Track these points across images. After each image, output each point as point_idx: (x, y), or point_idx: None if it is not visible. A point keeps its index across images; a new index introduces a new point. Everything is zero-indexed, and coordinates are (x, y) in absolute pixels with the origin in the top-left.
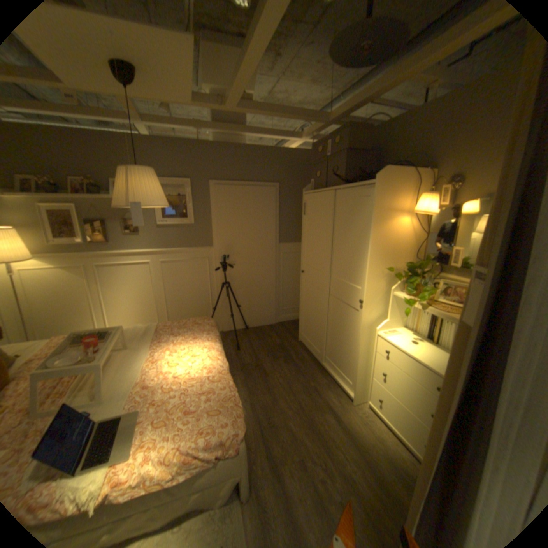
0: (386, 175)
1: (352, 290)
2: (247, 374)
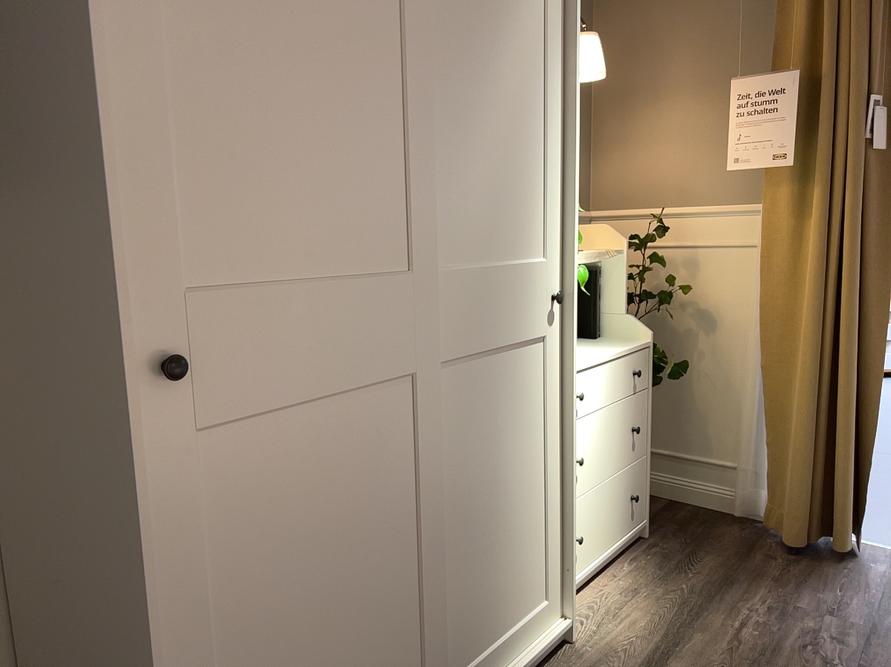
0: None
1: (521, 283)
2: None
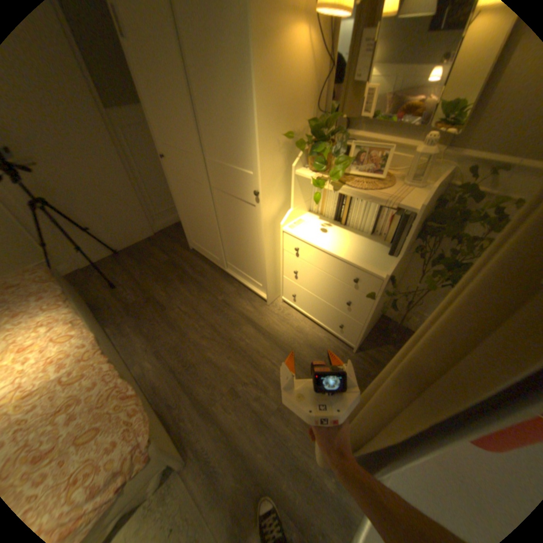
0: None
1: (240, 177)
2: (136, 318)
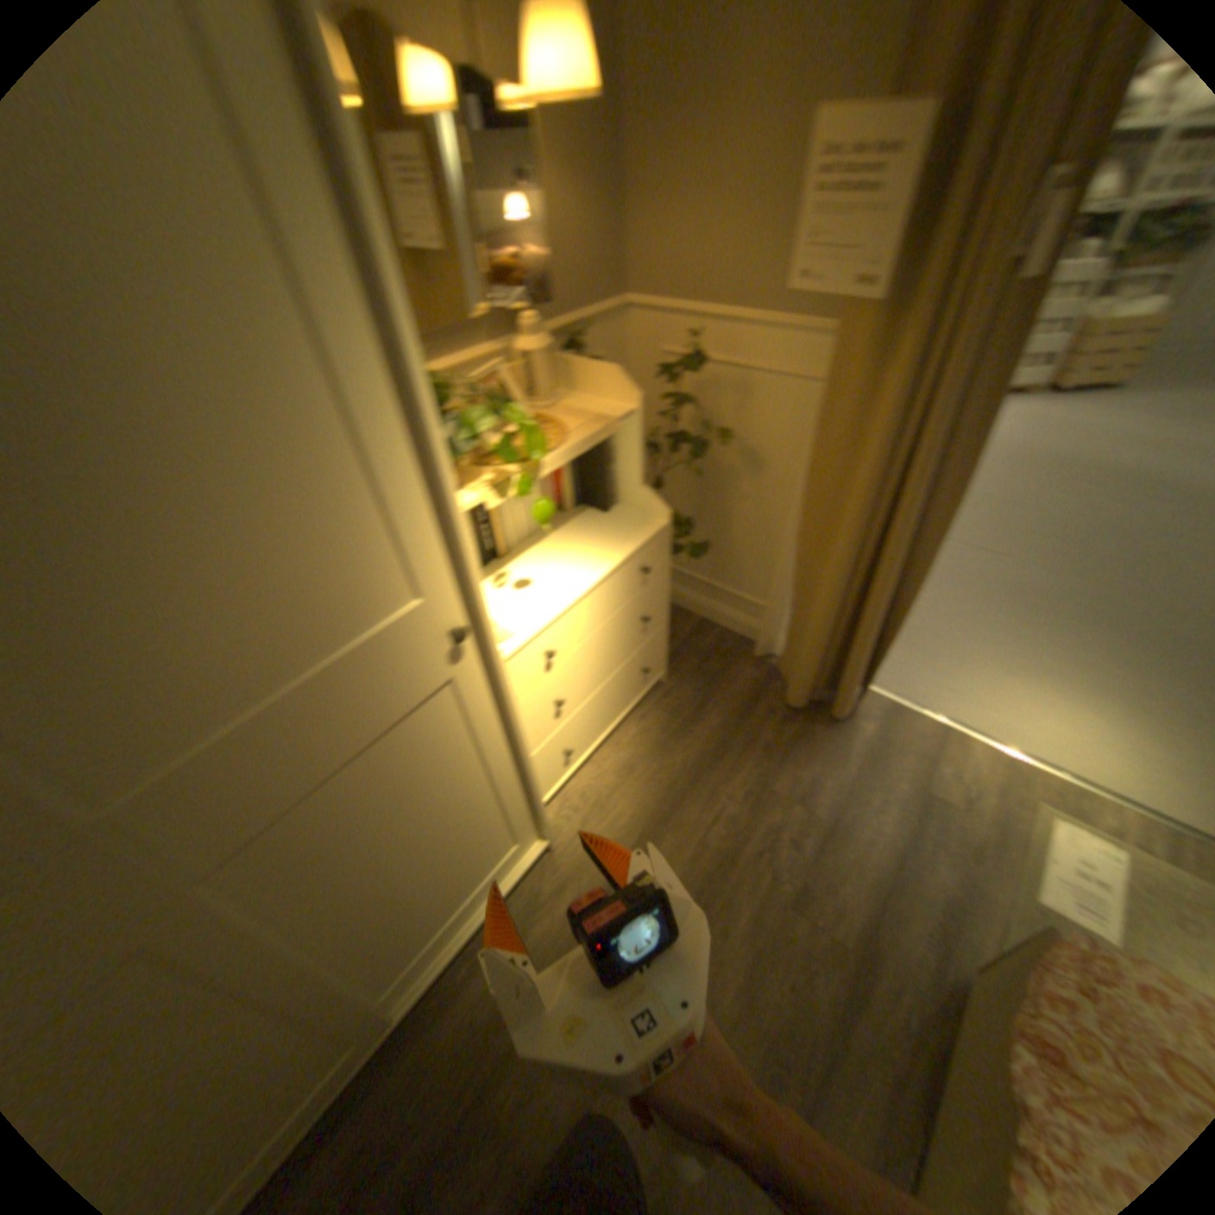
0: None
1: (382, 655)
2: None
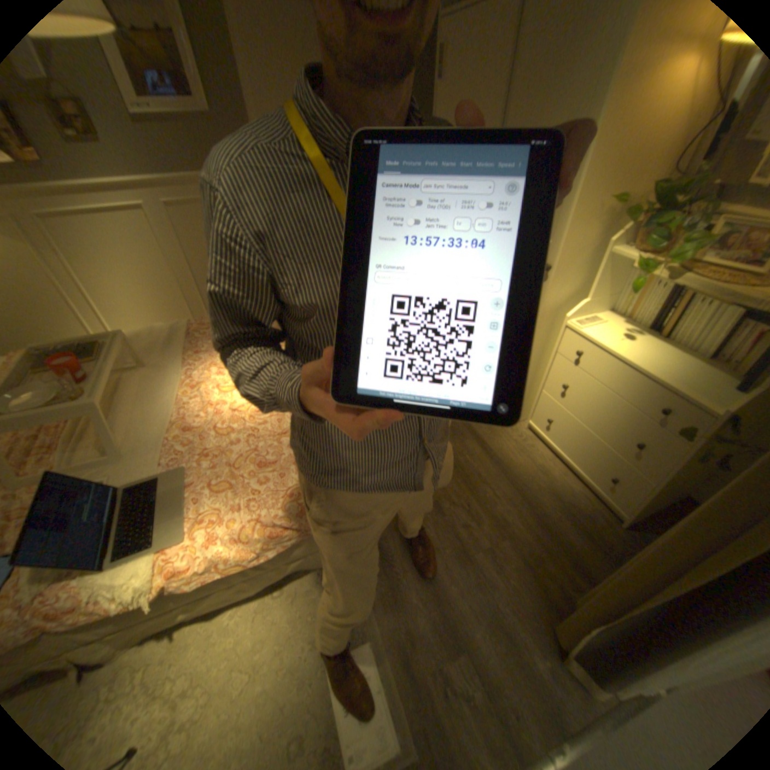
0: None
1: None
2: None
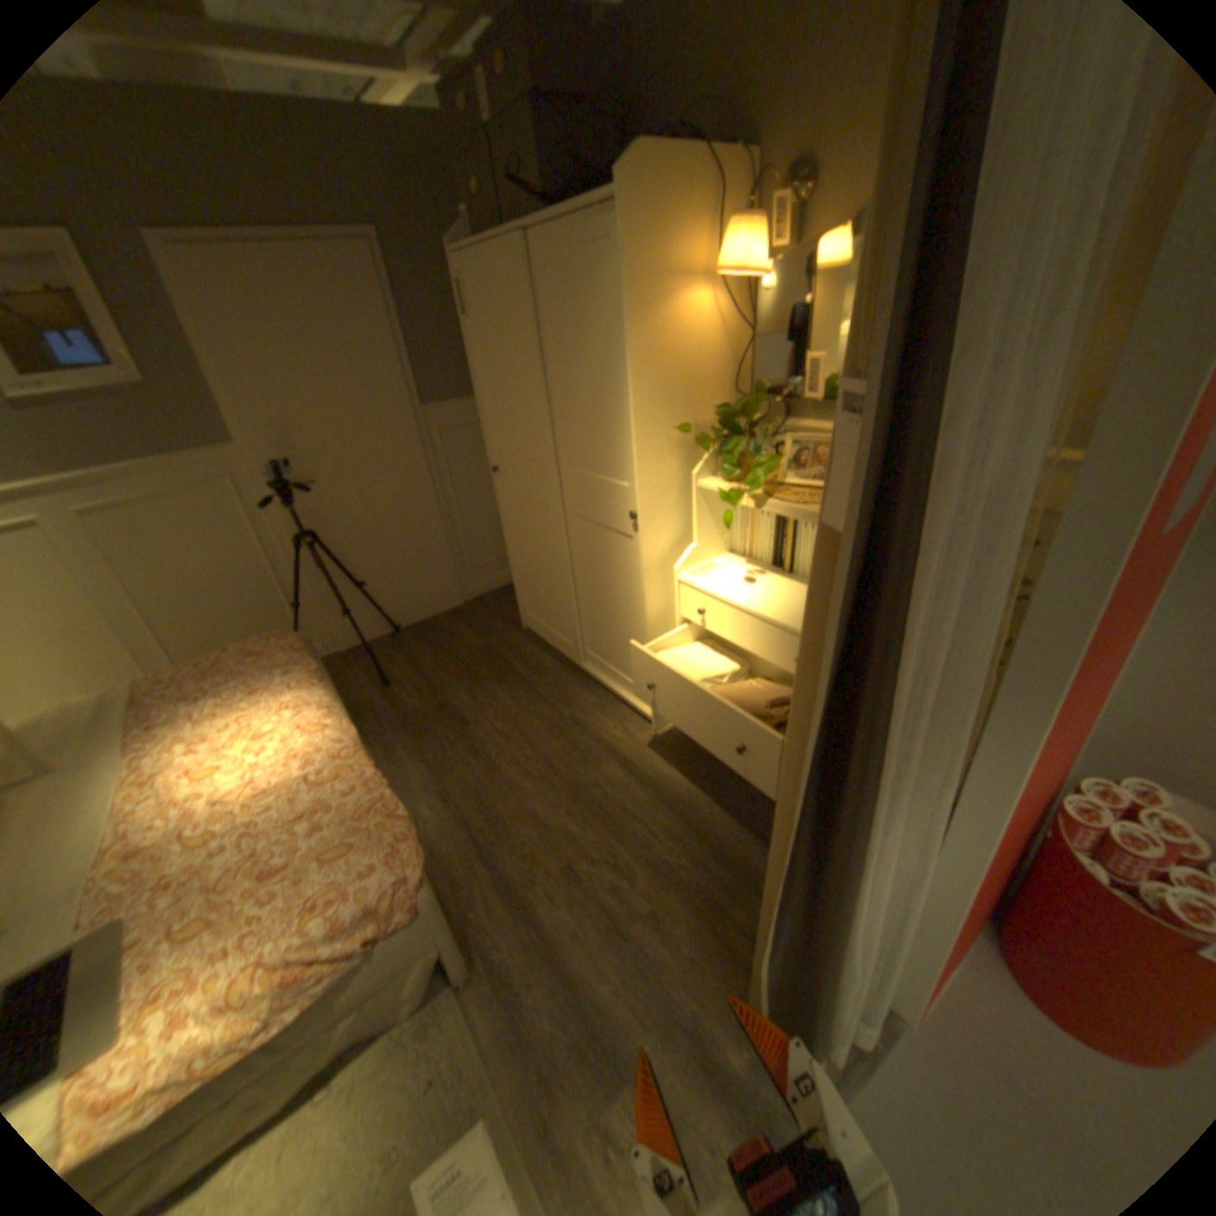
0: (639, 170)
1: (612, 492)
2: (419, 733)
